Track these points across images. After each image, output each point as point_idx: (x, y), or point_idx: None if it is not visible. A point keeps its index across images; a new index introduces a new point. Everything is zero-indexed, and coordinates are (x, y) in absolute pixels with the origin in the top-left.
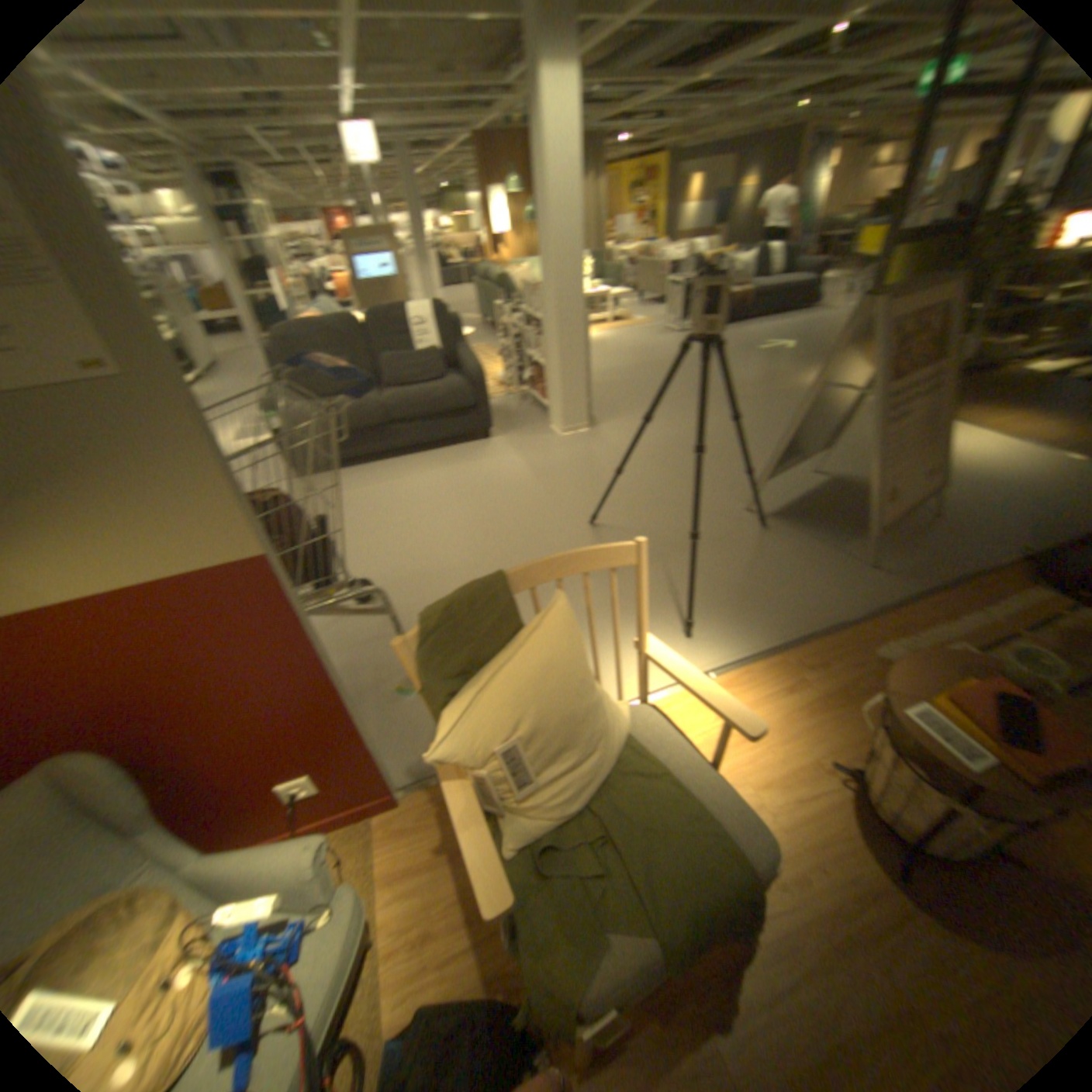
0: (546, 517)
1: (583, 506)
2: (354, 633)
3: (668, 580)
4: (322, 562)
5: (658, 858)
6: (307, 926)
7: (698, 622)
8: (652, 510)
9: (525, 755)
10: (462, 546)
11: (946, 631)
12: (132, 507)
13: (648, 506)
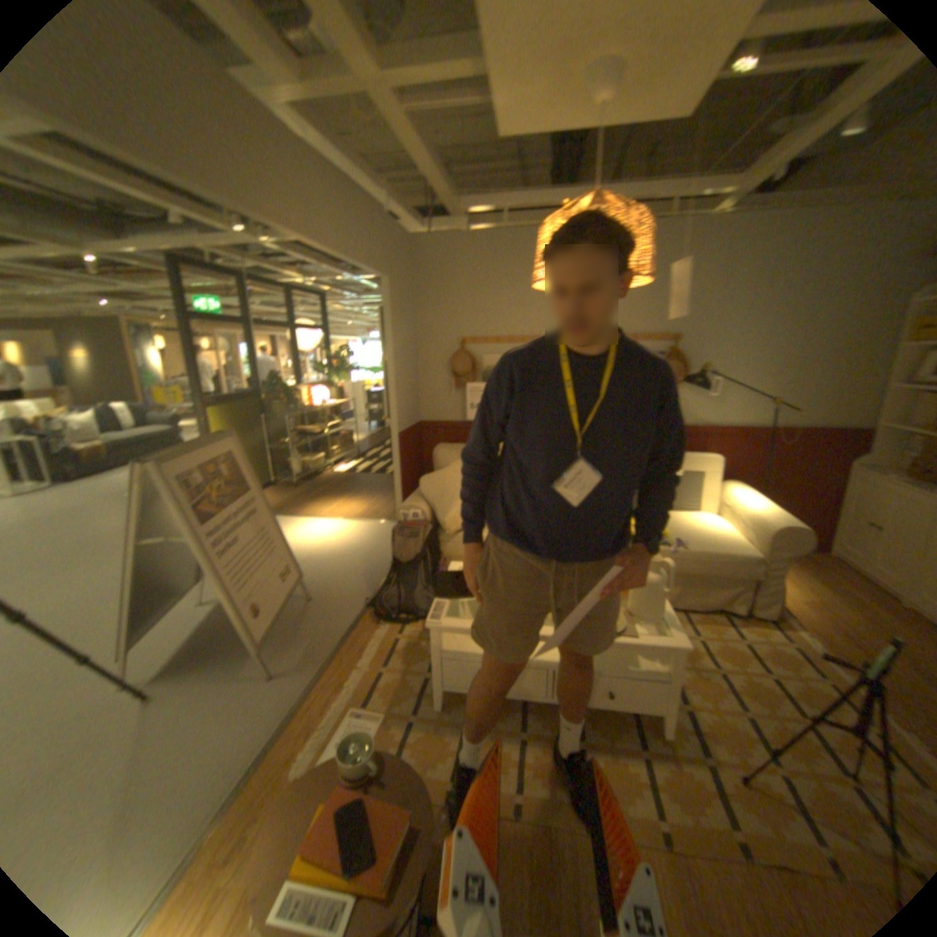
0: None
1: None
2: None
3: None
4: None
5: None
6: None
7: None
8: None
9: None
10: None
11: (337, 707)
12: None
13: None
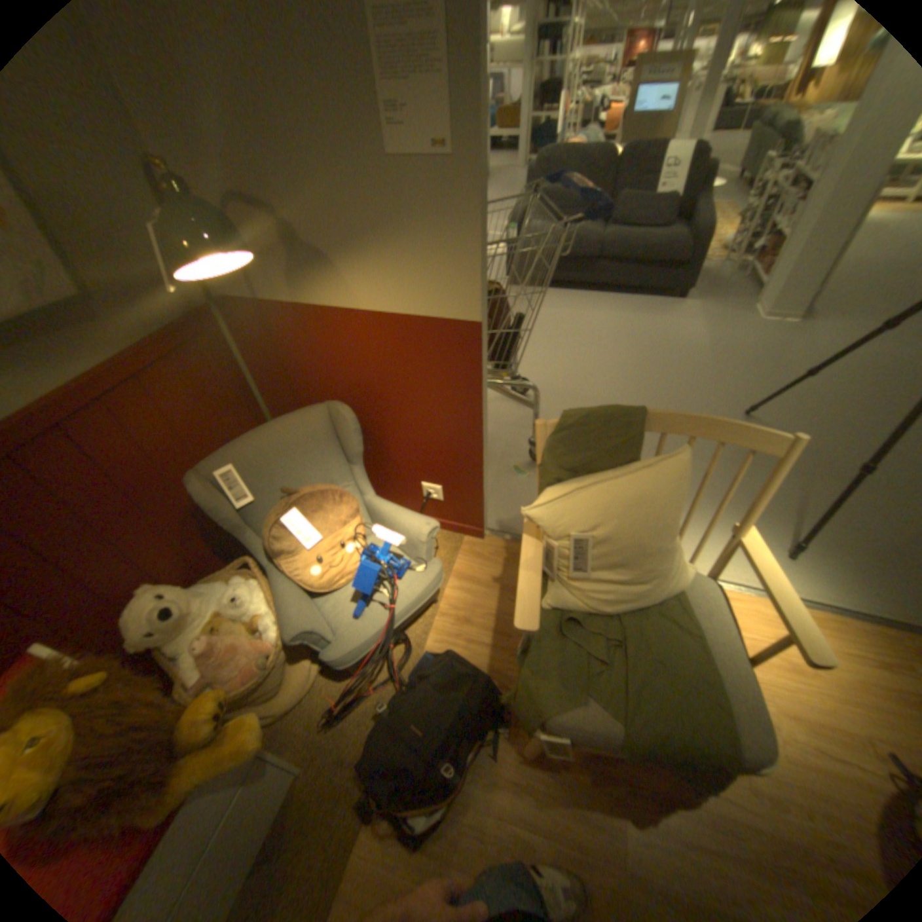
0: (705, 390)
1: (750, 395)
2: (505, 415)
3: (805, 501)
4: (506, 353)
5: (659, 686)
6: (413, 566)
7: (814, 553)
8: (831, 428)
9: (593, 551)
10: (614, 385)
11: None
12: (418, 264)
13: (828, 422)
